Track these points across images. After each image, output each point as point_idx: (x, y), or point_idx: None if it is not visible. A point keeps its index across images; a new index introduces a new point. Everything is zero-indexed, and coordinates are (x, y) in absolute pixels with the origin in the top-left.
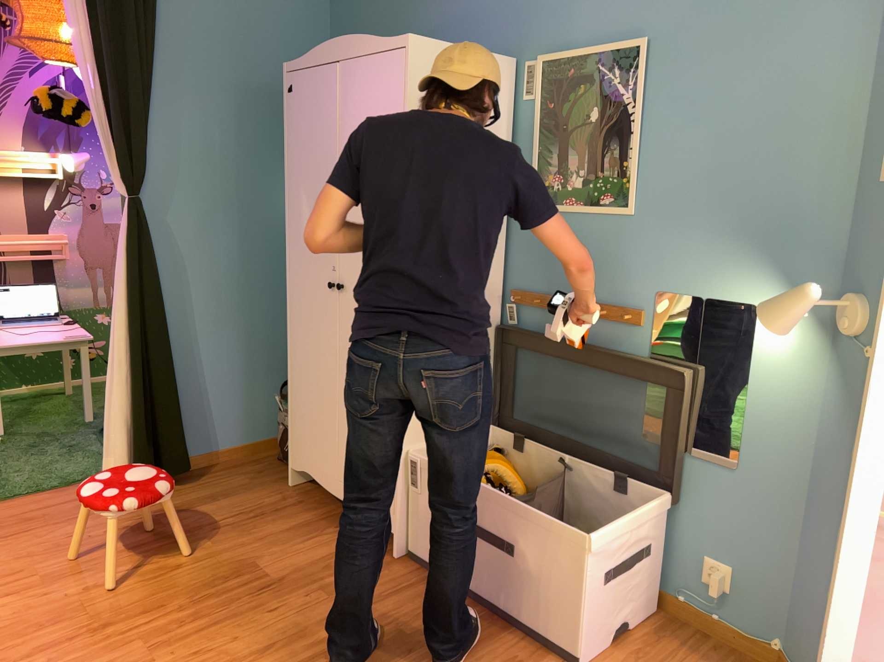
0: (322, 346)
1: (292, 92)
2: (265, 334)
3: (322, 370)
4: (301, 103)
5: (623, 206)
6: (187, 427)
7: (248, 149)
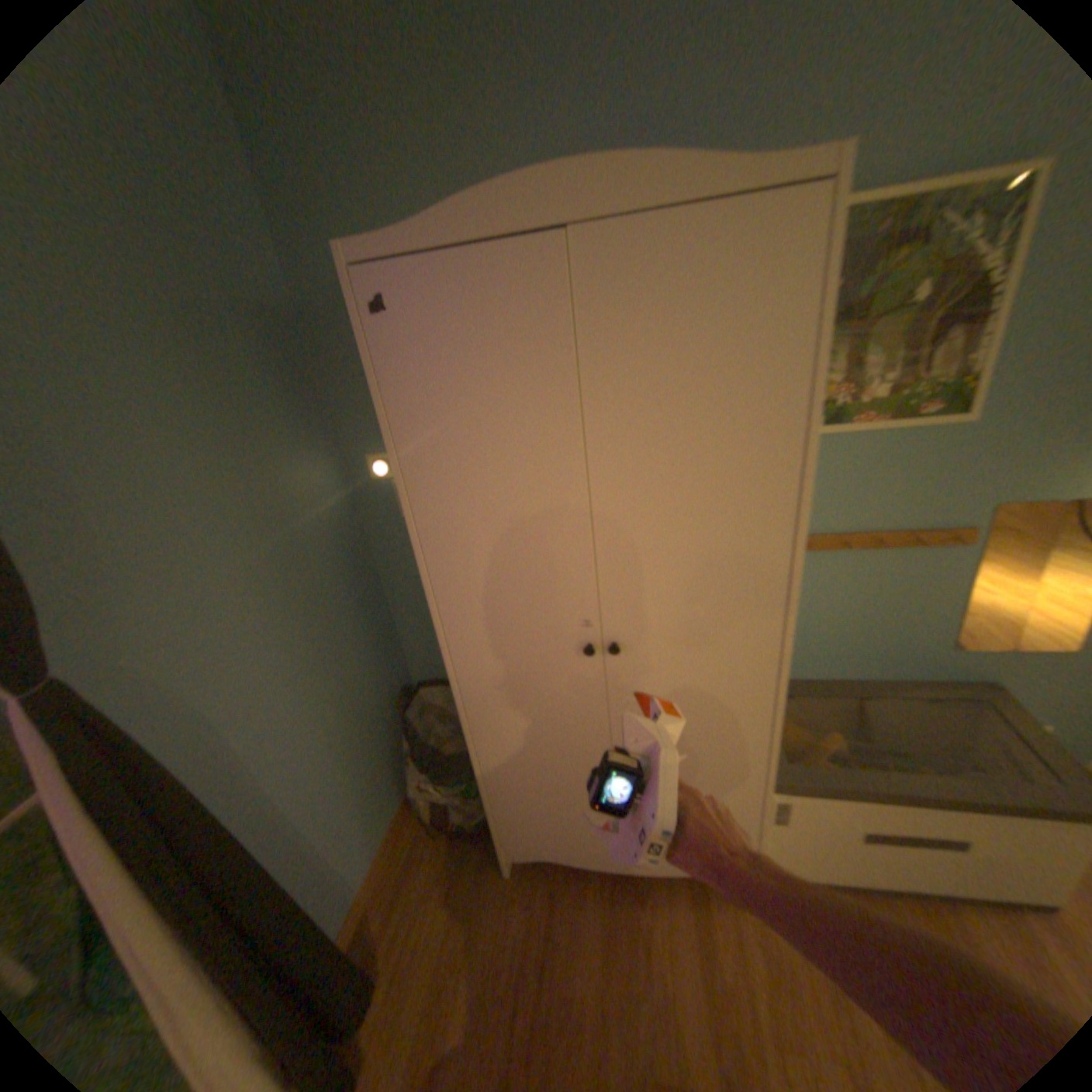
0: (569, 727)
1: (388, 308)
2: (350, 706)
3: (573, 754)
4: (432, 334)
5: (963, 410)
6: (317, 918)
7: (214, 438)
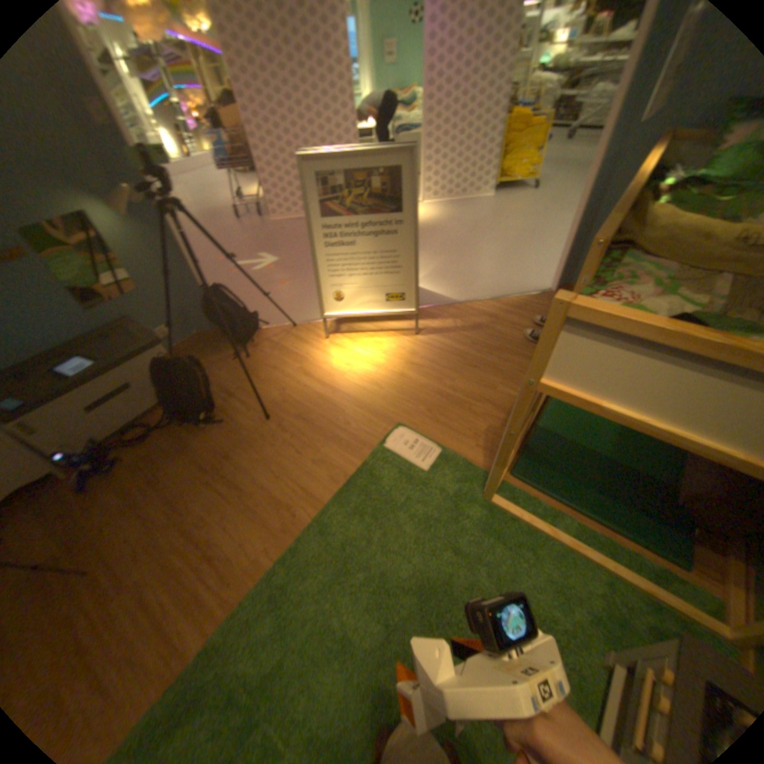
0: None
1: None
2: None
3: None
4: None
5: None
6: None
7: None
